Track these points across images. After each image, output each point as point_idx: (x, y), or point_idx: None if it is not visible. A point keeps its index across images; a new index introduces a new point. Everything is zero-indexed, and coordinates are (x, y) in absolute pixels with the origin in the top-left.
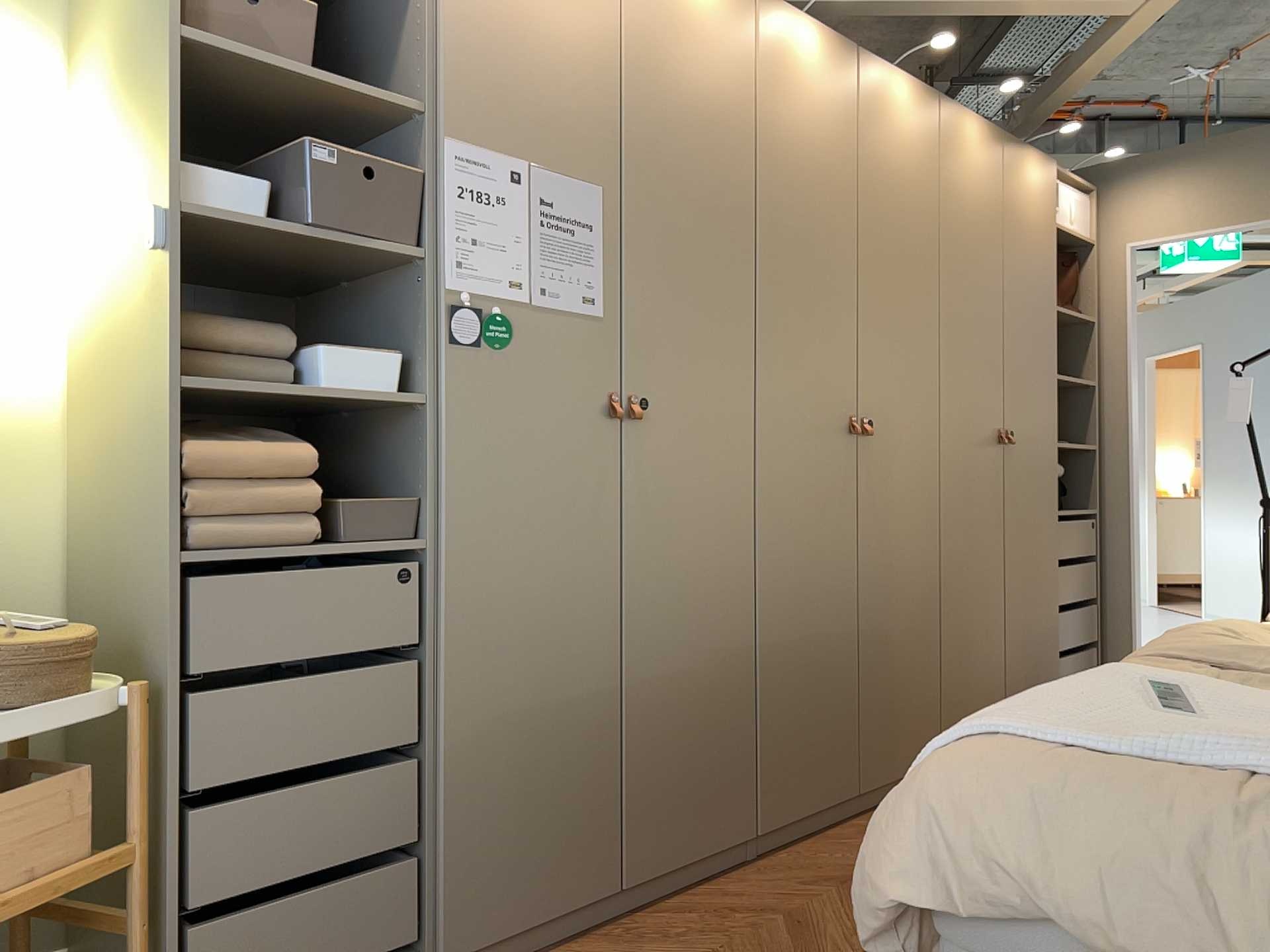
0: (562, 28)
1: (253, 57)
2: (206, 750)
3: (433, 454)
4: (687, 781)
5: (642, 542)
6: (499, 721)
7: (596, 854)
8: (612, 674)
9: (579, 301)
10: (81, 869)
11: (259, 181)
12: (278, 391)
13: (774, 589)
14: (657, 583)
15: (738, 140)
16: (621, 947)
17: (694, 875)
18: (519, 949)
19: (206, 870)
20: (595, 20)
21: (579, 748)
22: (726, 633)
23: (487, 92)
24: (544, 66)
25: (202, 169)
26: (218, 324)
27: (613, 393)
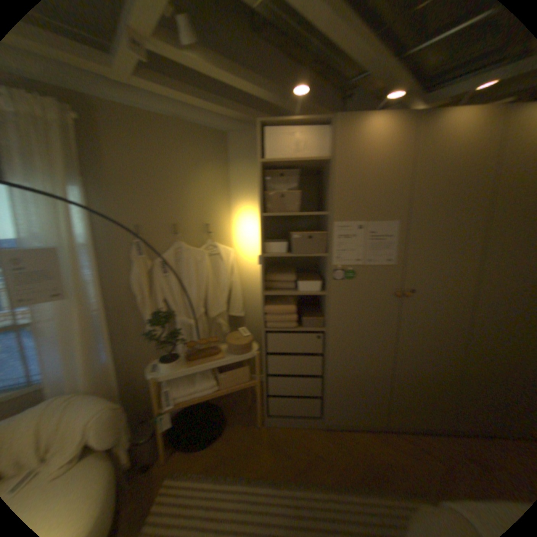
0: (385, 170)
1: (284, 210)
2: (273, 367)
3: (330, 308)
4: (420, 406)
5: (408, 335)
6: (347, 376)
7: (380, 416)
8: (390, 371)
9: (386, 261)
10: (249, 384)
11: (284, 244)
12: (291, 291)
13: (477, 355)
14: (413, 348)
15: (482, 183)
16: (382, 444)
17: (422, 432)
18: (352, 428)
19: (273, 388)
20: (402, 161)
21: (375, 388)
22: (447, 367)
23: (352, 203)
24: (376, 186)
25: (271, 244)
26: (278, 275)
27: (398, 289)
